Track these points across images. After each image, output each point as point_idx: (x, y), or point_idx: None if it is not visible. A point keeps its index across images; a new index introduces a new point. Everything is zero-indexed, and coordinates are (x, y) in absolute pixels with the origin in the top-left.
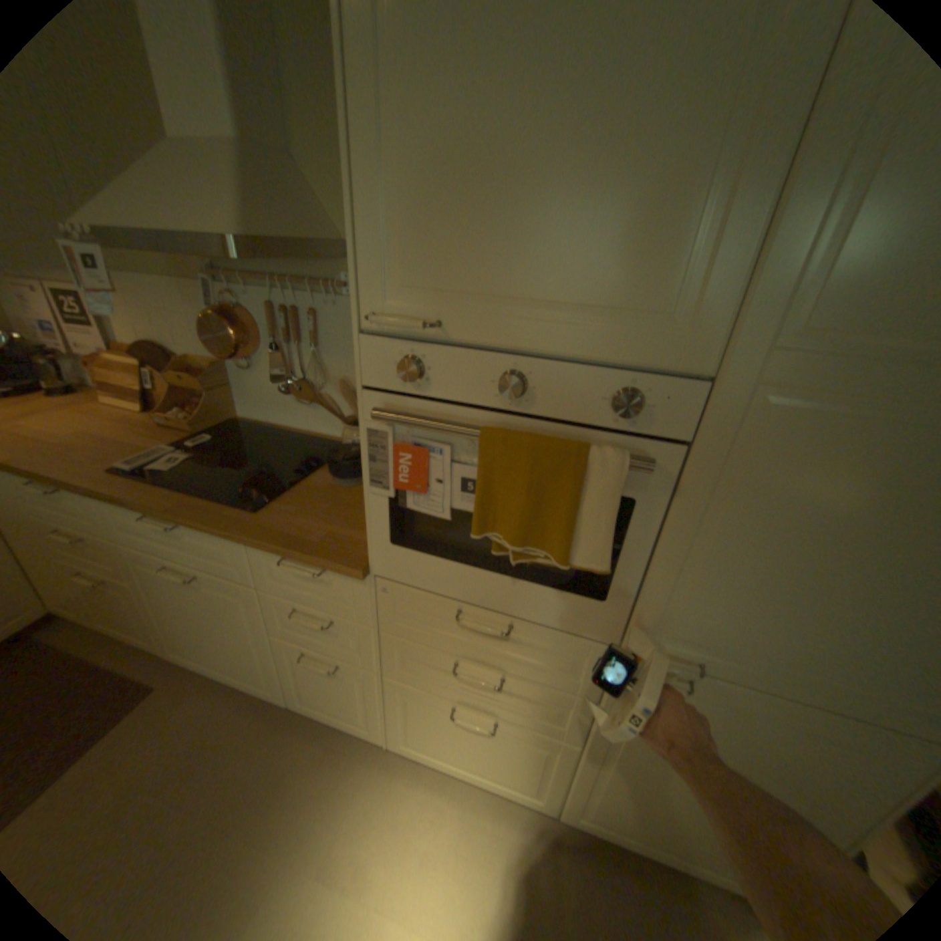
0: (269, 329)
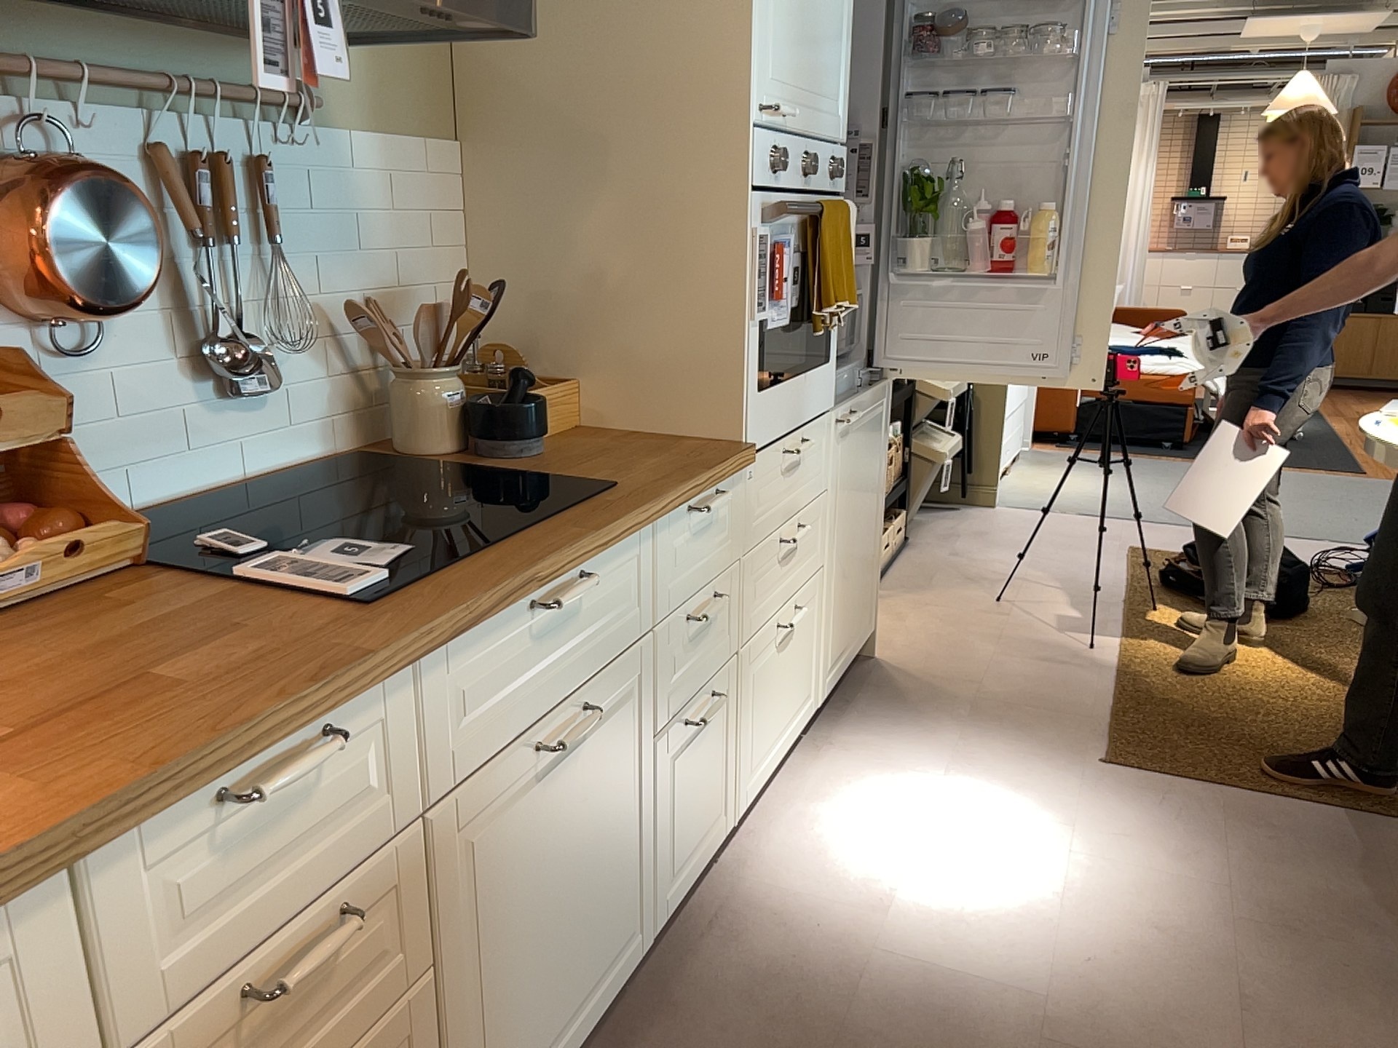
0: (179, 215)
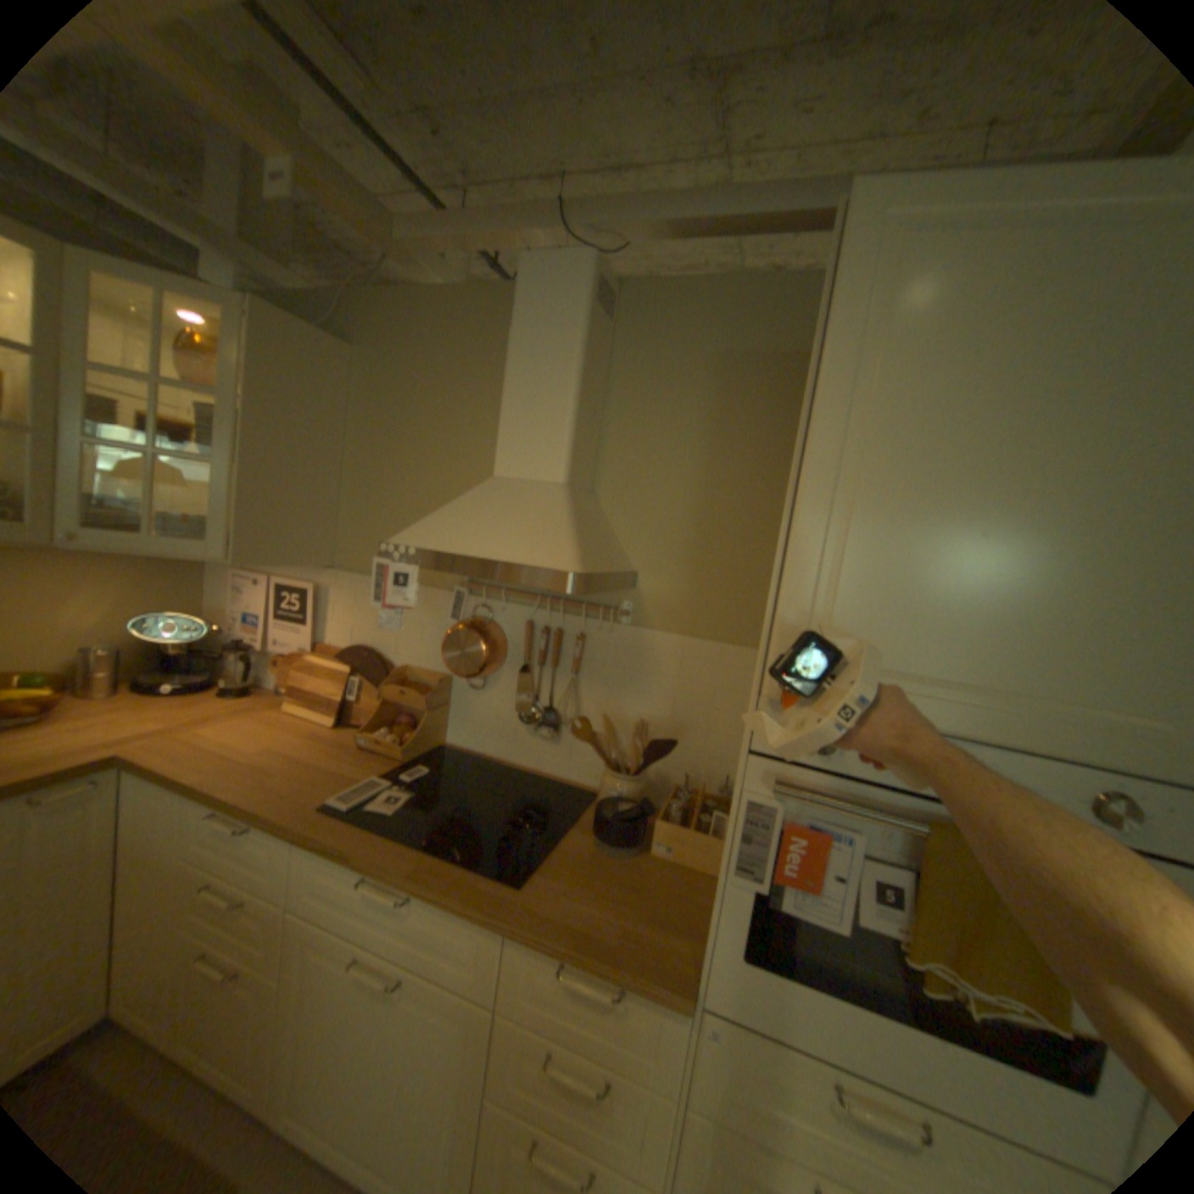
0: (526, 649)
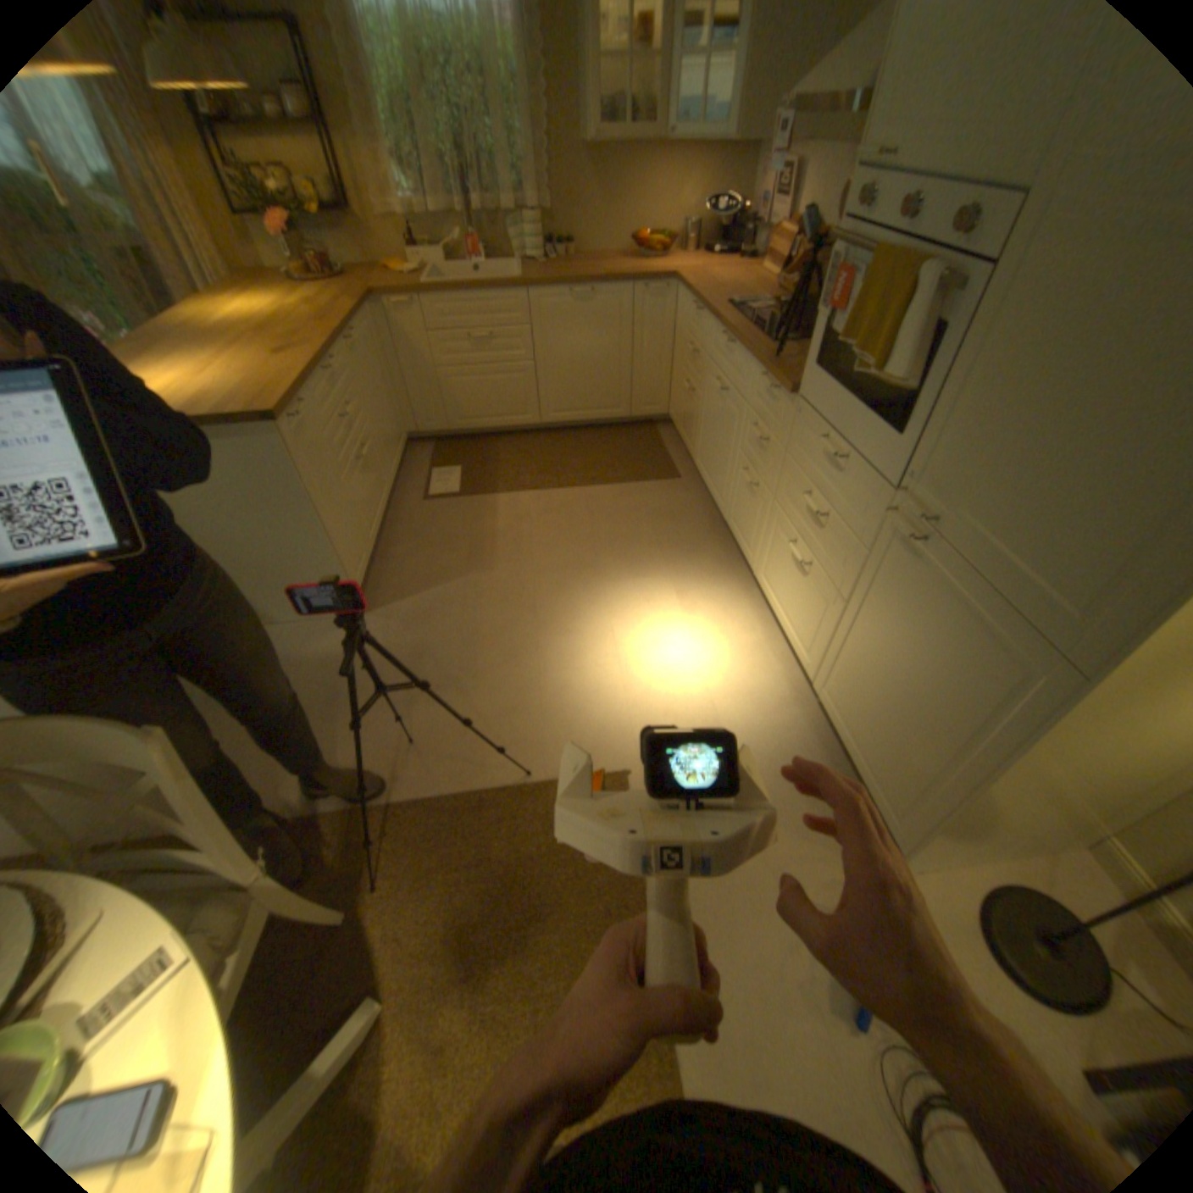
0: None
